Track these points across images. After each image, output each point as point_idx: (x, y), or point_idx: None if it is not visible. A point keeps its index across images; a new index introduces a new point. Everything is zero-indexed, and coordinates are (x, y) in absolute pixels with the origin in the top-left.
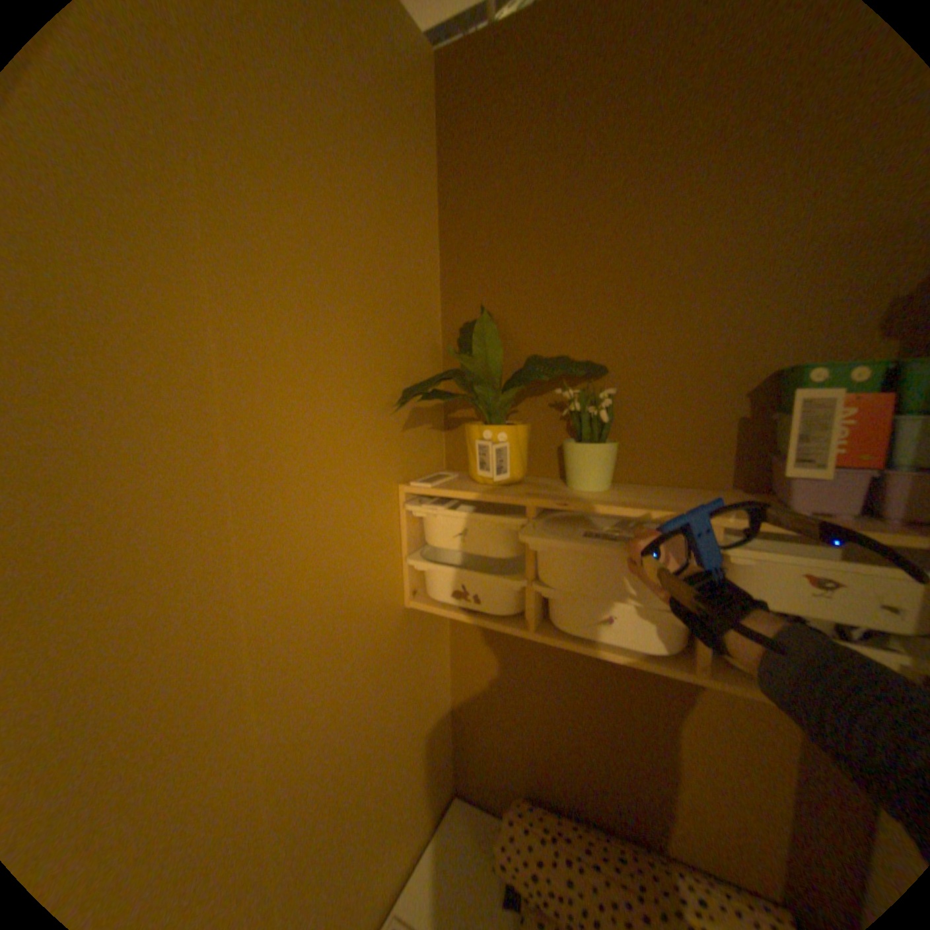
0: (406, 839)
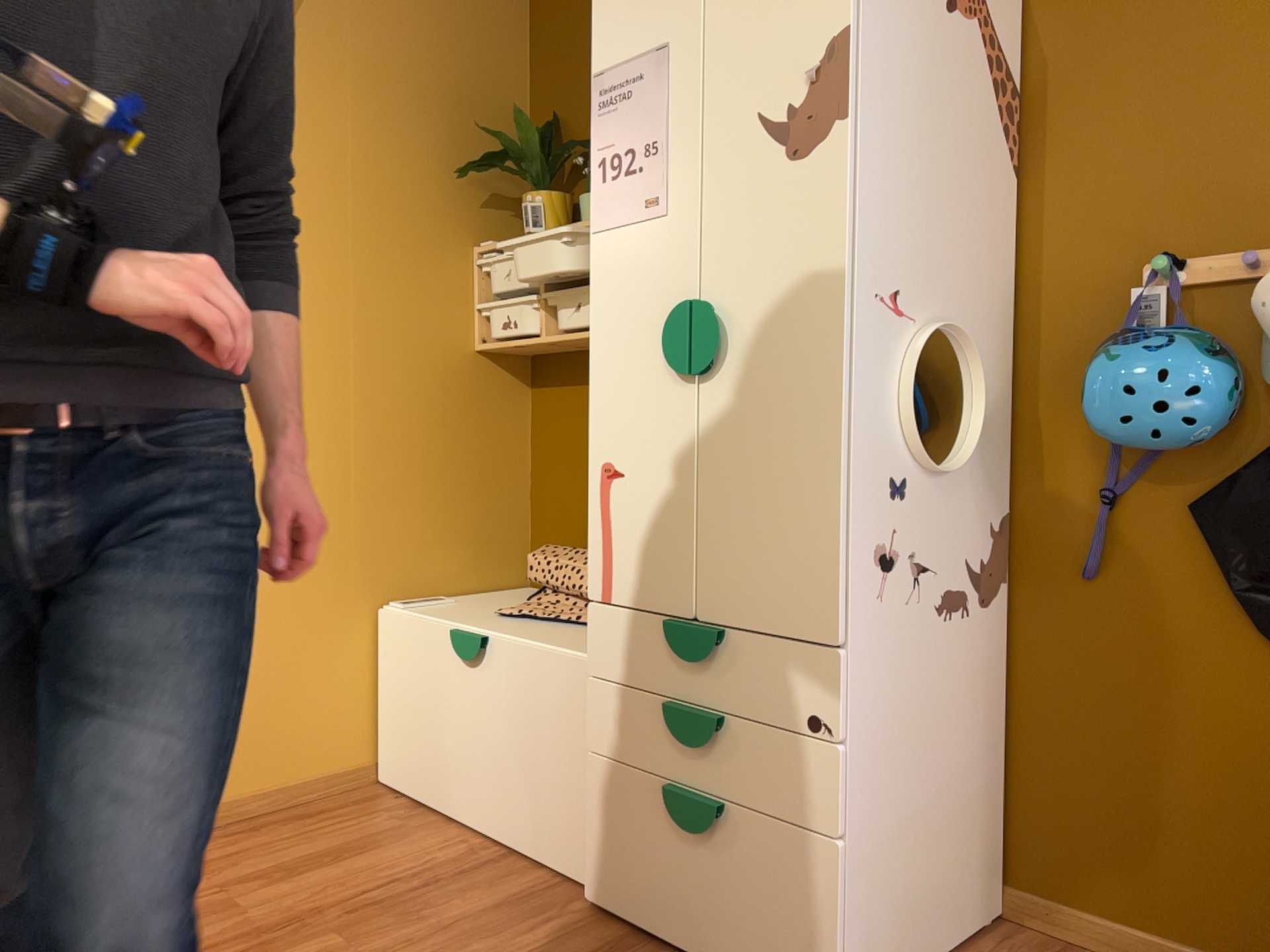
0: (462, 562)
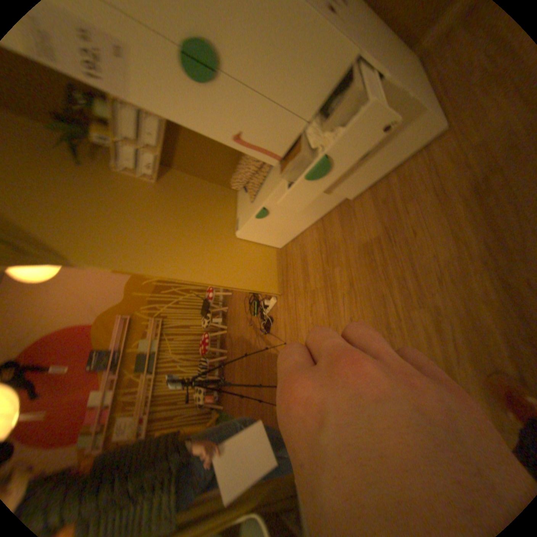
0: (226, 209)
